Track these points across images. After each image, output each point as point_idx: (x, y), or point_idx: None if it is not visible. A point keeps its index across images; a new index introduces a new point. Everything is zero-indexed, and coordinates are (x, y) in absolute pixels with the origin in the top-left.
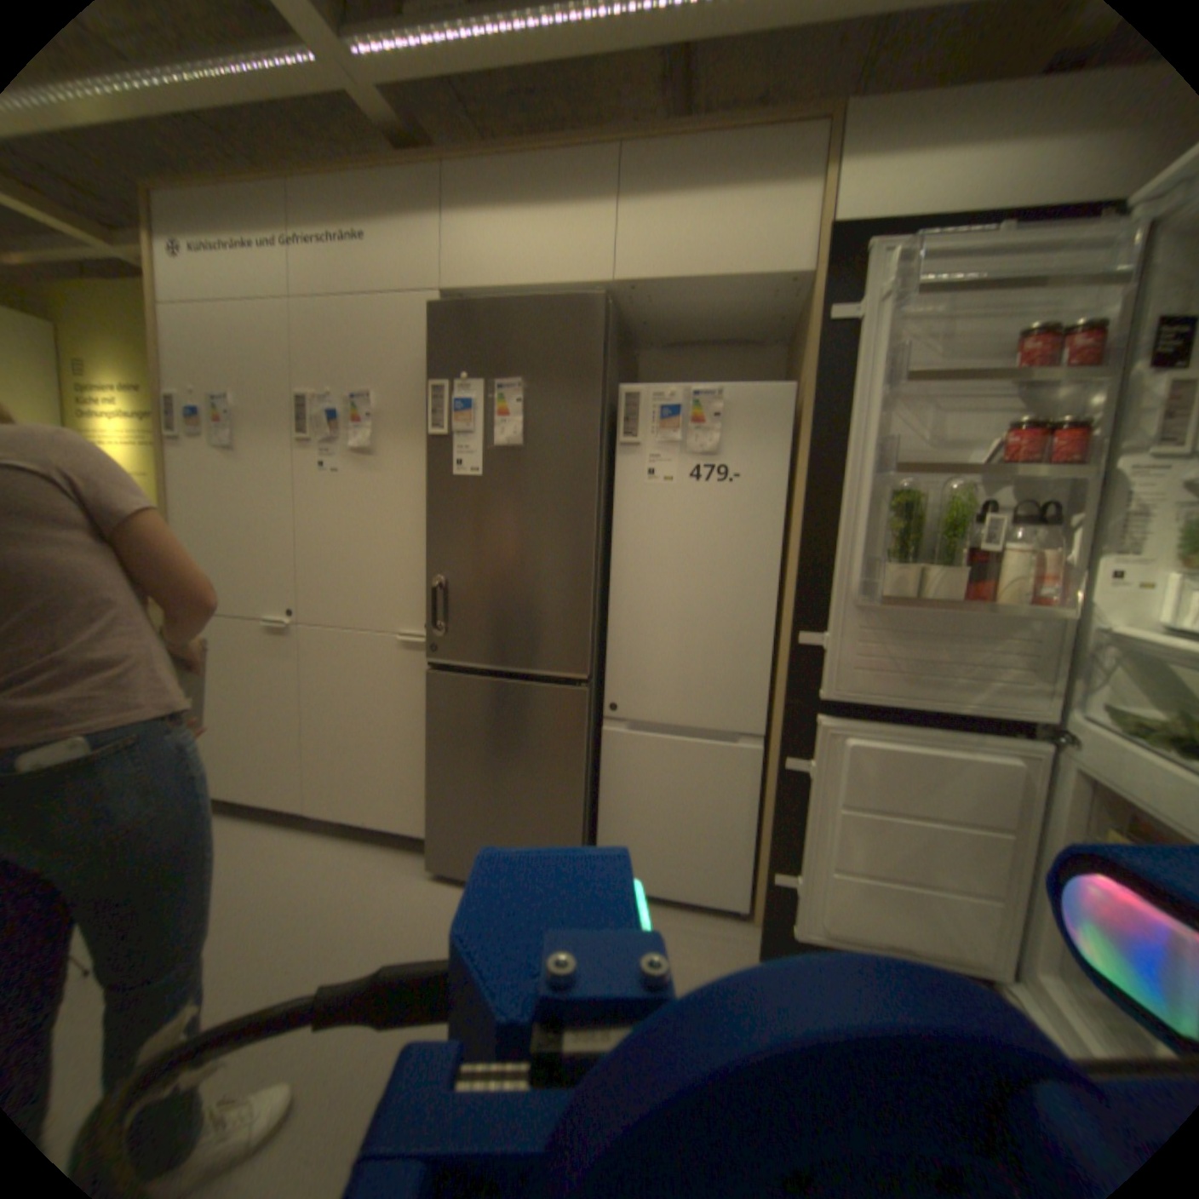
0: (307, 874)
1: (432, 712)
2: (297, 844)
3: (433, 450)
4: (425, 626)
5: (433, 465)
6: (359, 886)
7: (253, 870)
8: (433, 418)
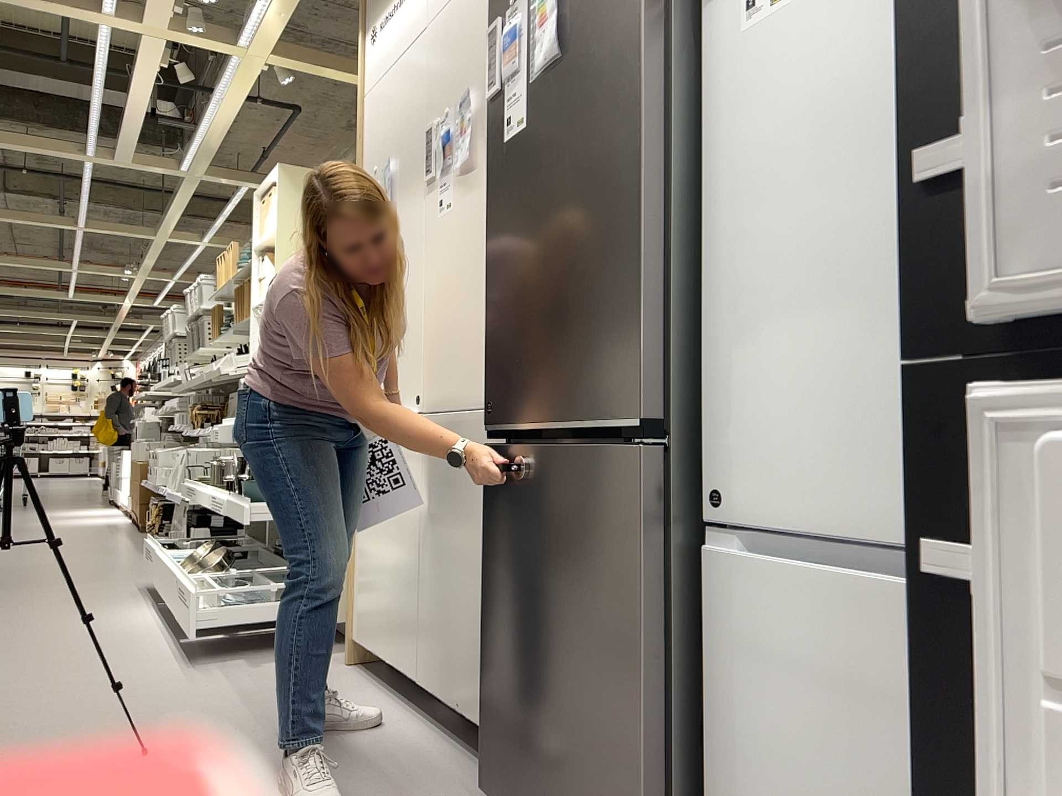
0: (378, 751)
1: (488, 514)
2: (405, 721)
3: (492, 118)
4: (486, 377)
5: (492, 139)
6: (407, 784)
7: (341, 729)
8: (490, 74)
